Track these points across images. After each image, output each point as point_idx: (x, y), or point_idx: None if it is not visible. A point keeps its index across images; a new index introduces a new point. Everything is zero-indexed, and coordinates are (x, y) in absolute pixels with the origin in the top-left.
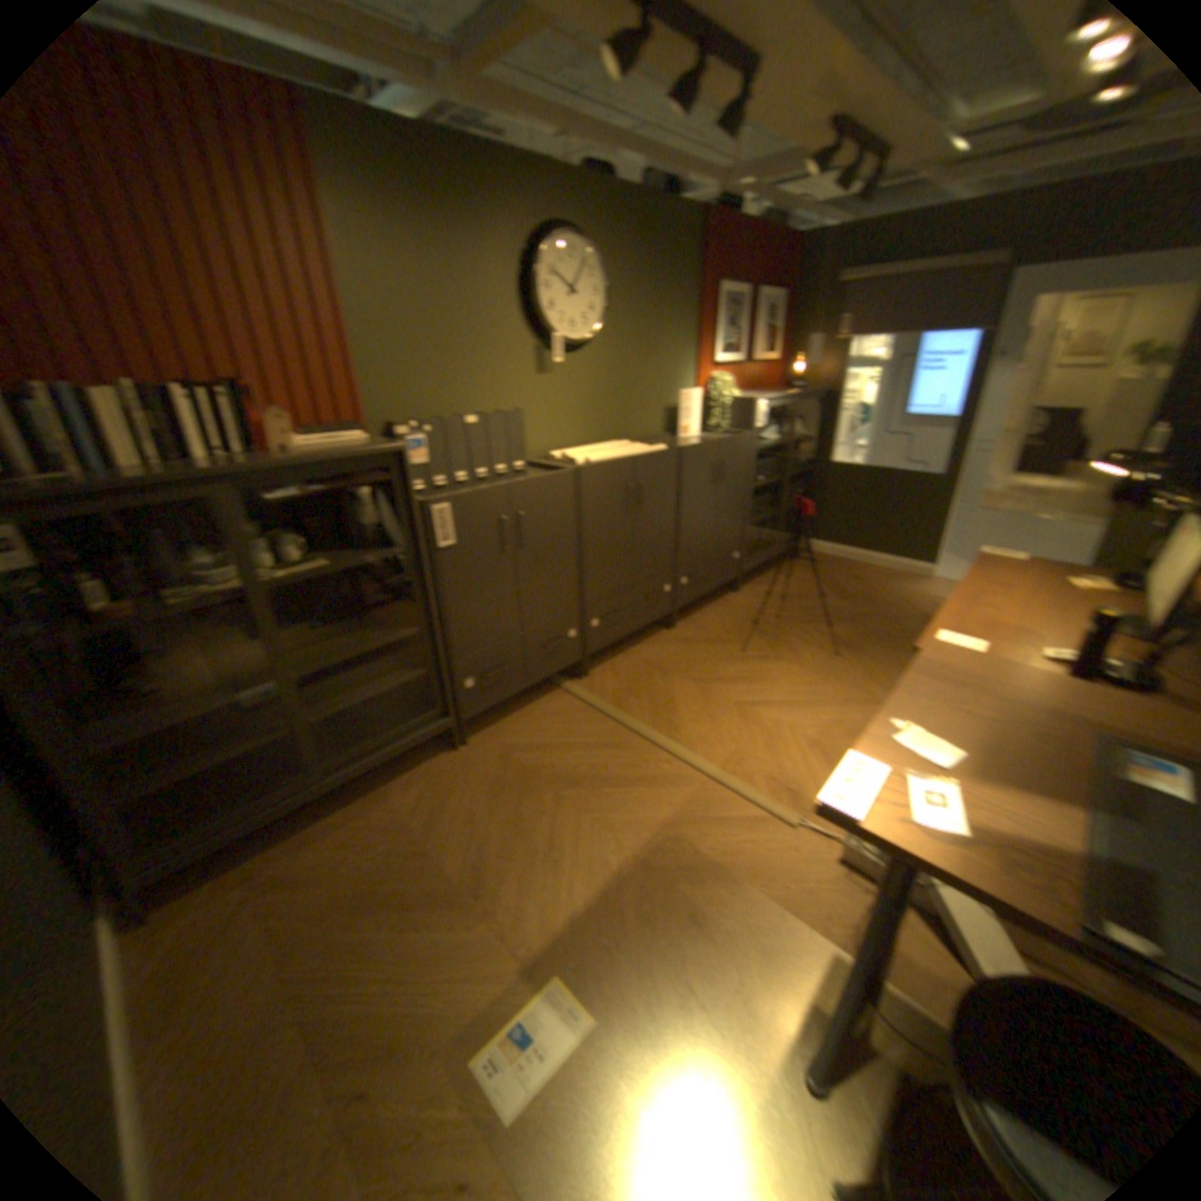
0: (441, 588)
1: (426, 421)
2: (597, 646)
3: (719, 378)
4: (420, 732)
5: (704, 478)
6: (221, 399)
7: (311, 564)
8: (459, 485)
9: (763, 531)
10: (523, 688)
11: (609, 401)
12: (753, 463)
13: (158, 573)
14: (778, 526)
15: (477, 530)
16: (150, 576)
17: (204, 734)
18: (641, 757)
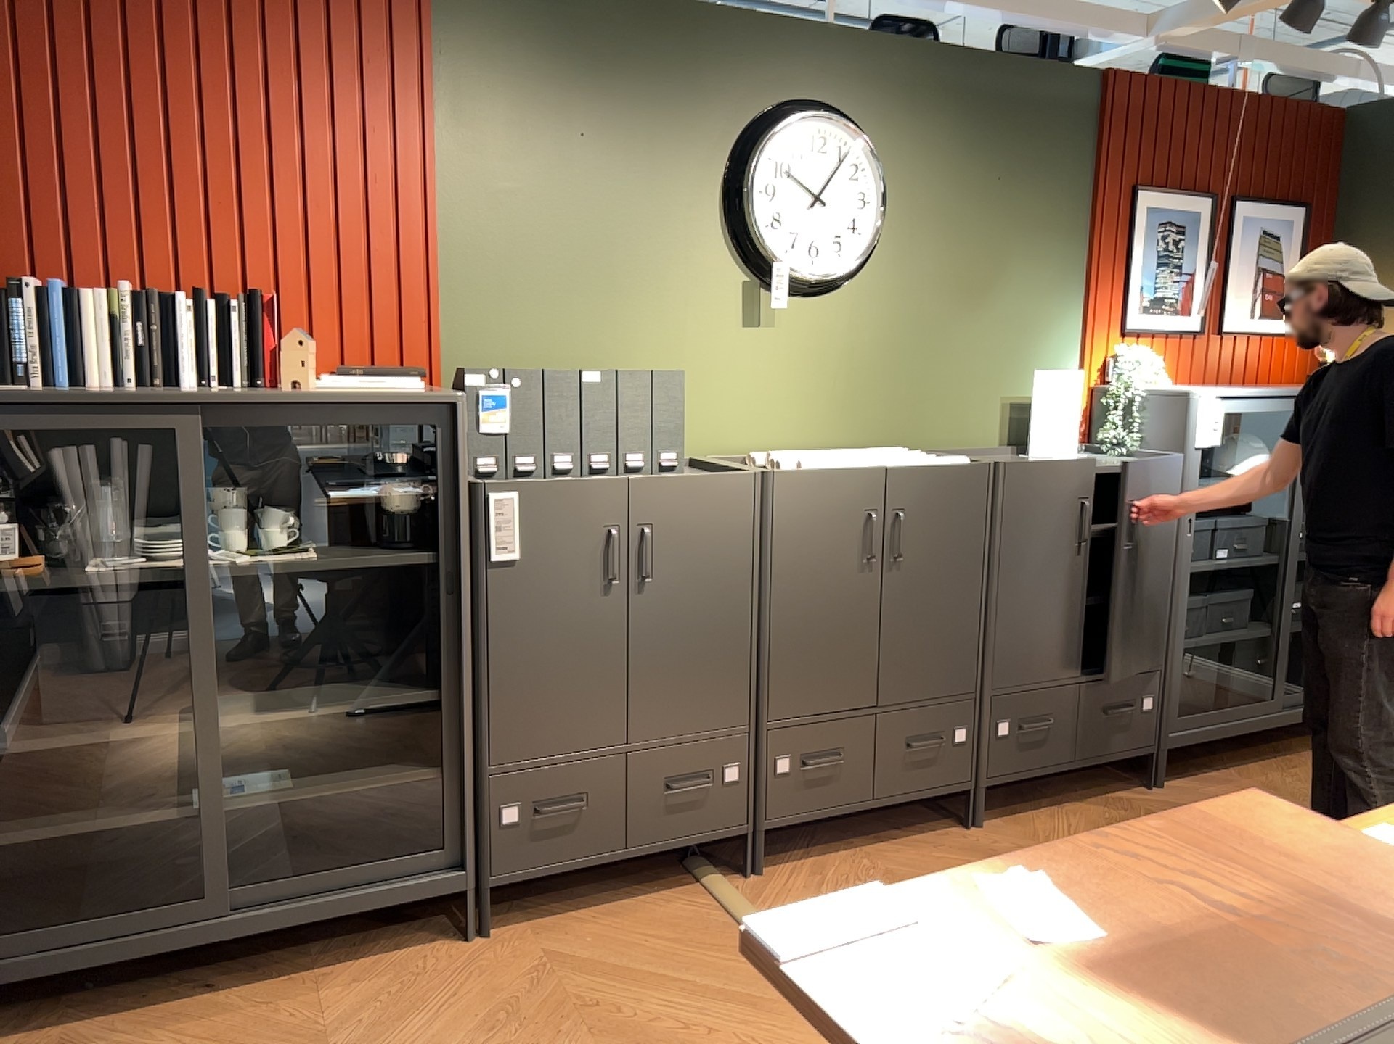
0: (486, 630)
1: (520, 370)
2: (791, 817)
3: (1132, 355)
4: (409, 883)
5: (1064, 528)
6: (241, 316)
7: (306, 559)
8: (560, 474)
9: (1239, 668)
10: (620, 859)
11: (890, 380)
12: (1195, 517)
13: (110, 537)
14: (1292, 669)
15: (565, 545)
16: (91, 534)
17: (96, 788)
18: (790, 1039)
